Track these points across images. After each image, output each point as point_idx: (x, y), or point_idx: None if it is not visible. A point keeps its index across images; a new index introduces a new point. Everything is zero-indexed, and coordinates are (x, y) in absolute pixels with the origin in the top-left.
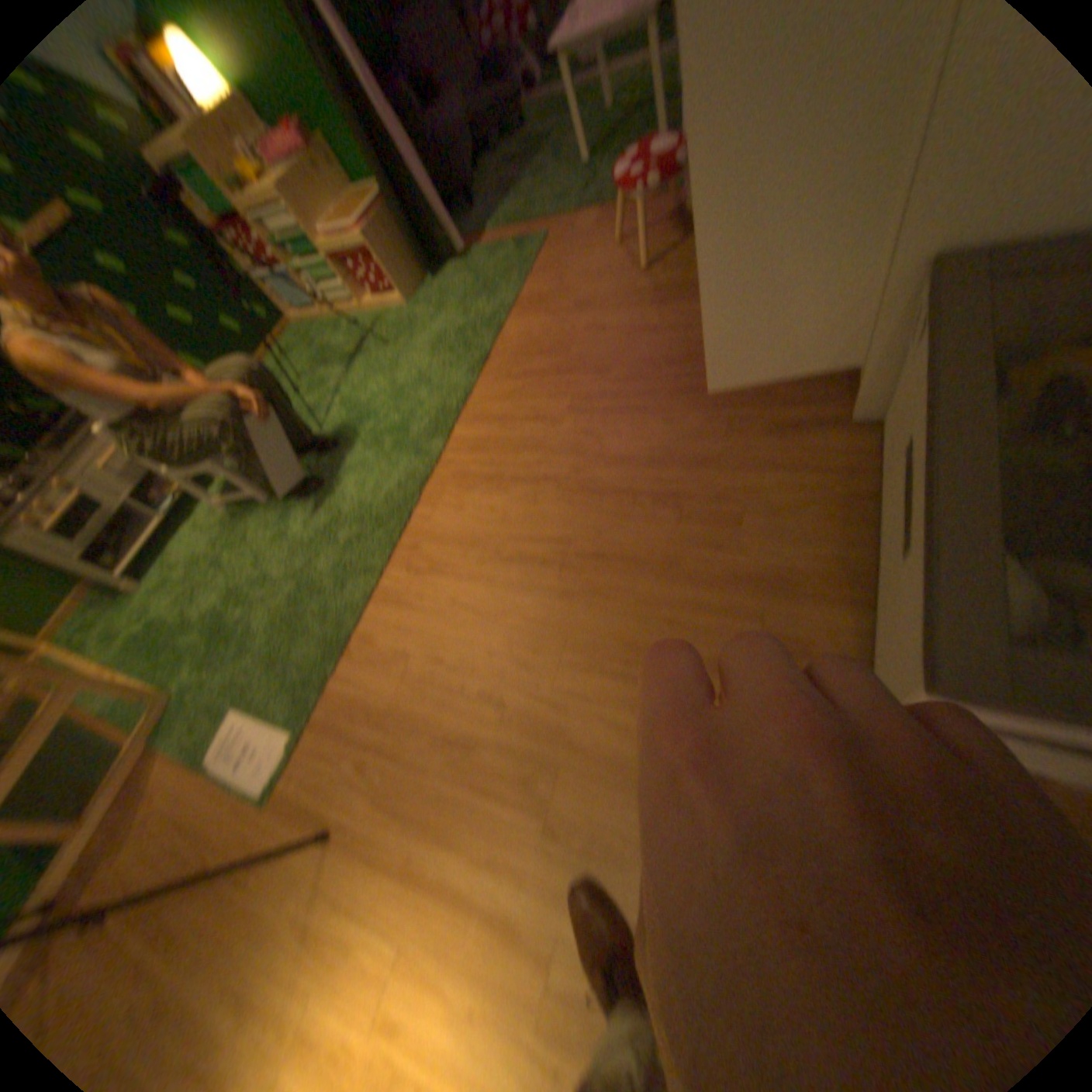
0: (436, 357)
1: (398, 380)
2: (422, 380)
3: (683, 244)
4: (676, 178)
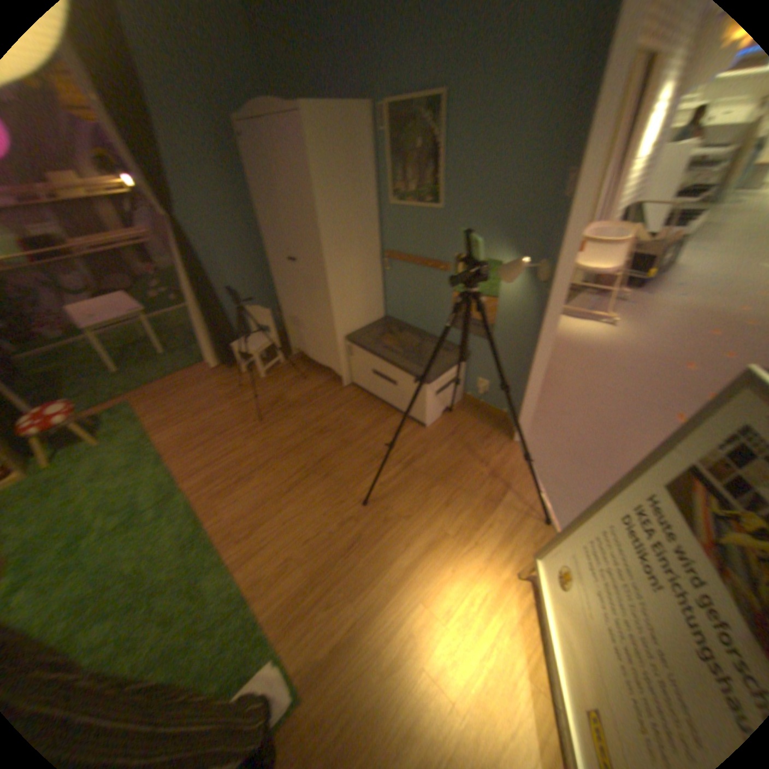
0: (116, 476)
1: (93, 503)
2: (120, 489)
3: (227, 377)
4: (193, 362)
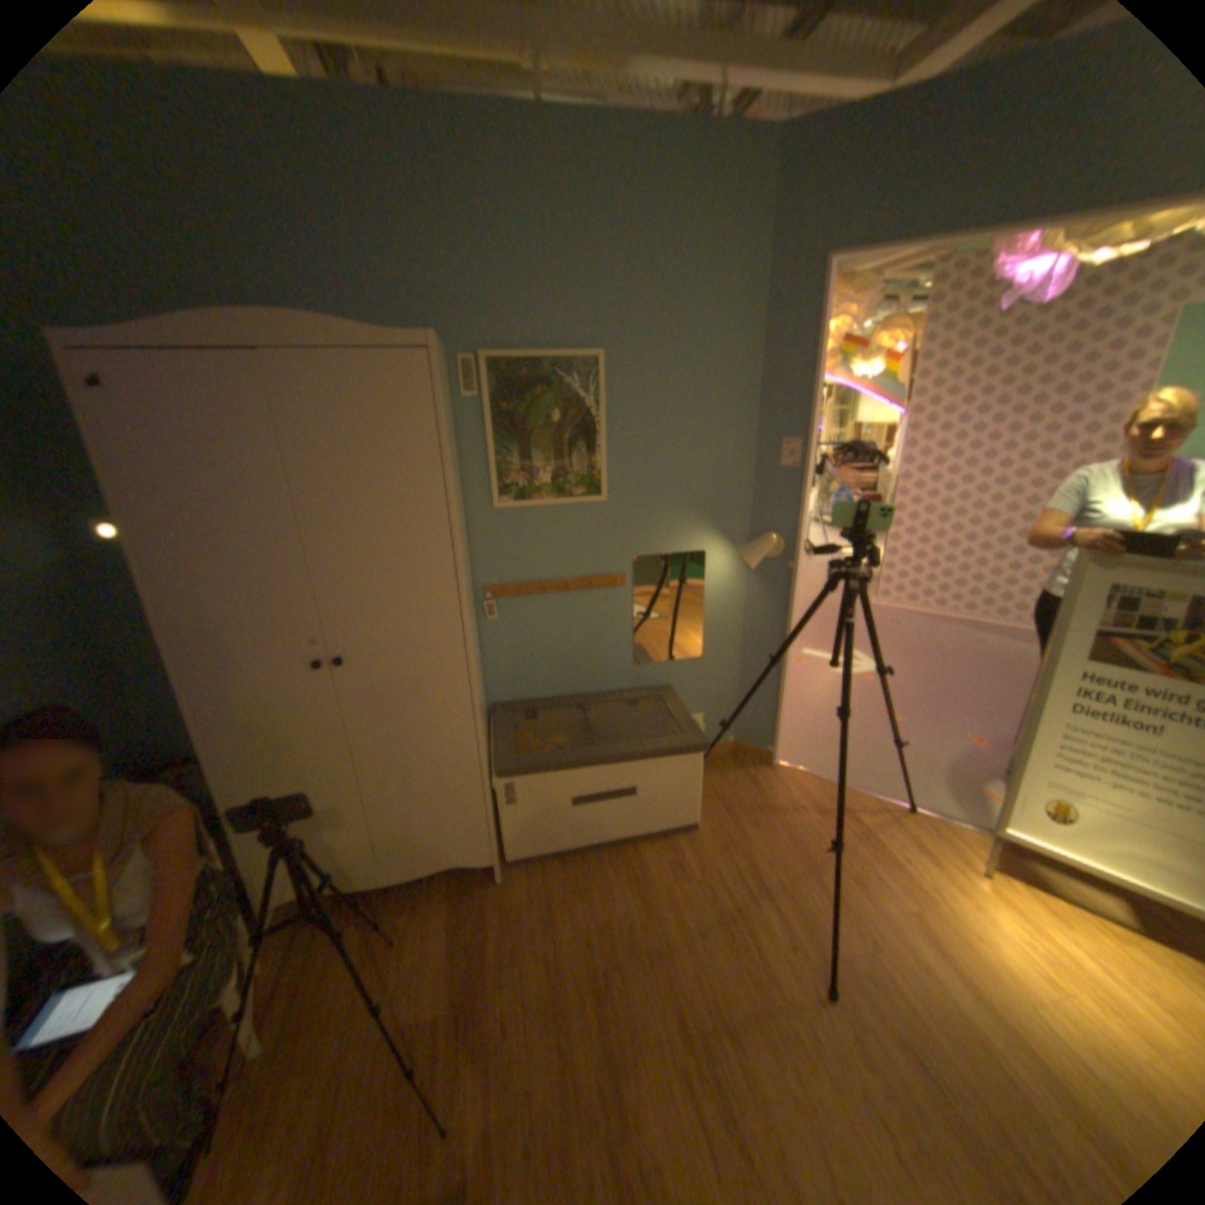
0: None
1: None
2: None
3: None
4: None
